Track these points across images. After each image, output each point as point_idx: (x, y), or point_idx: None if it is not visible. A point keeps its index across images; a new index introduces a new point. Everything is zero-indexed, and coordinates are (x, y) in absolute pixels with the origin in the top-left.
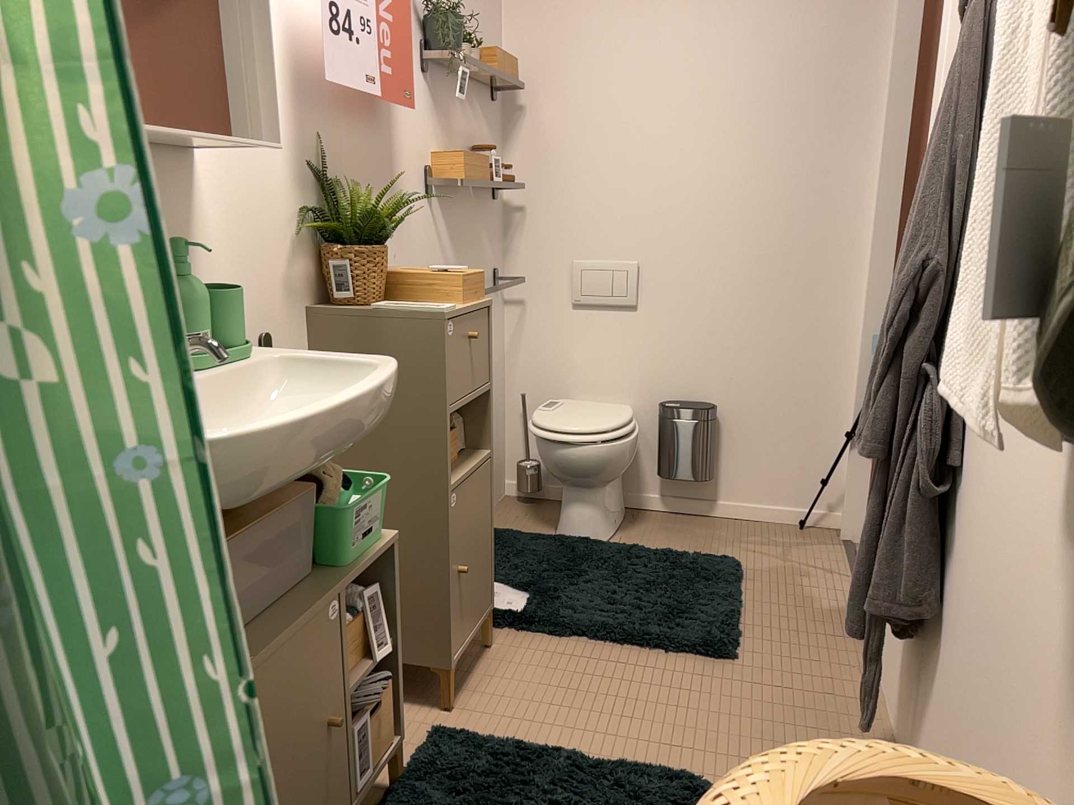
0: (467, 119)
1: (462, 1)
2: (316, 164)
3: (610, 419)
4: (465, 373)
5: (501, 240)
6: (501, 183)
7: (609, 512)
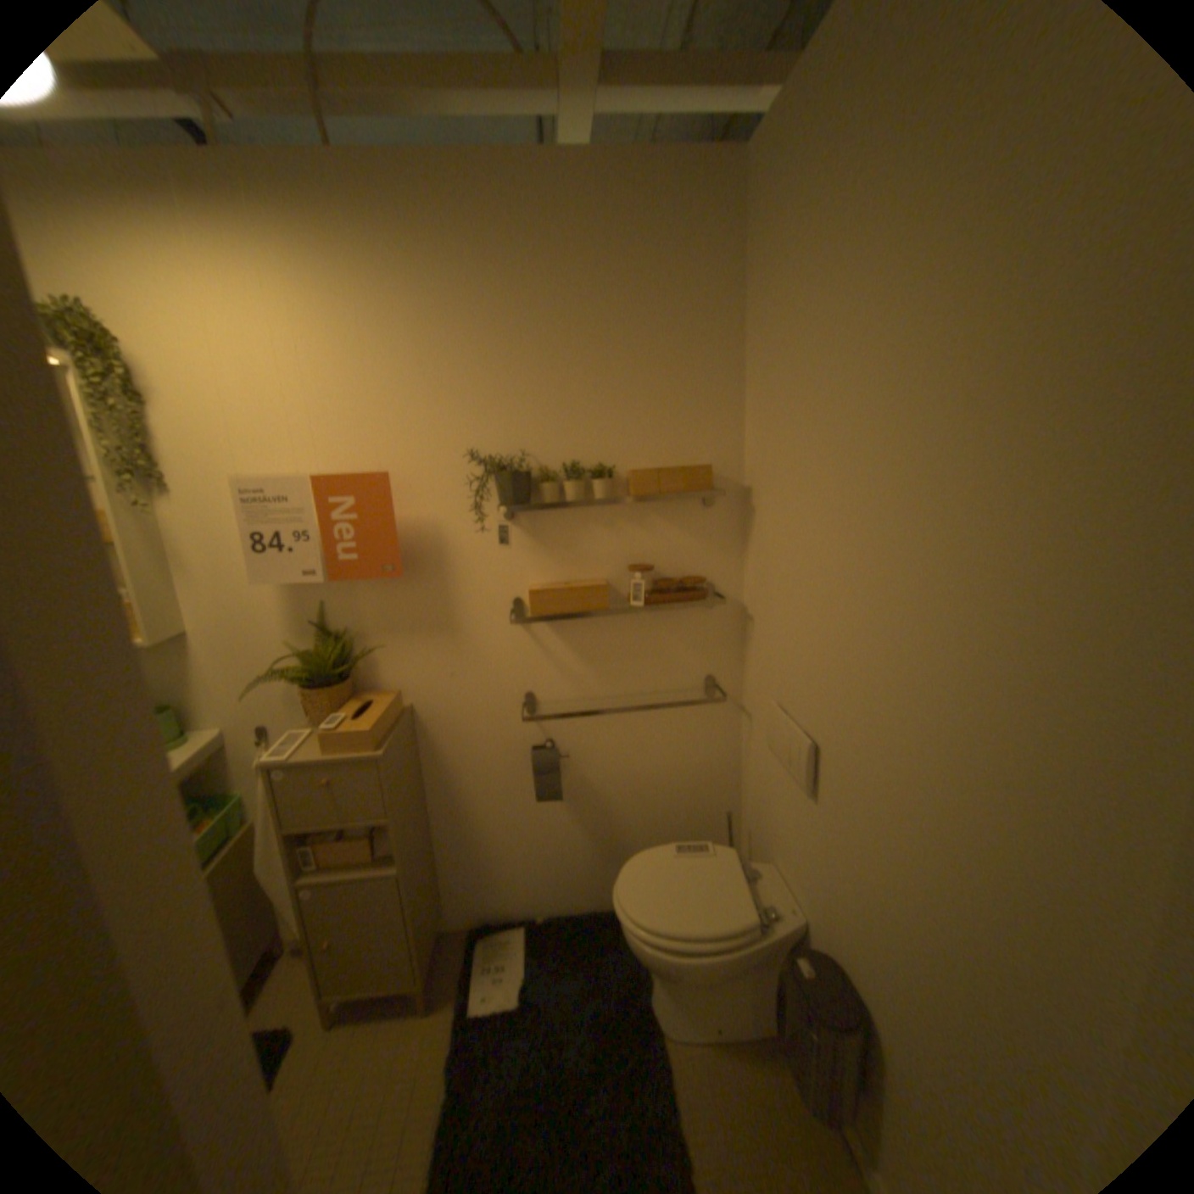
0: (622, 538)
1: (608, 423)
2: (317, 623)
3: (676, 919)
4: (316, 811)
5: (730, 647)
6: (641, 606)
7: (694, 1015)
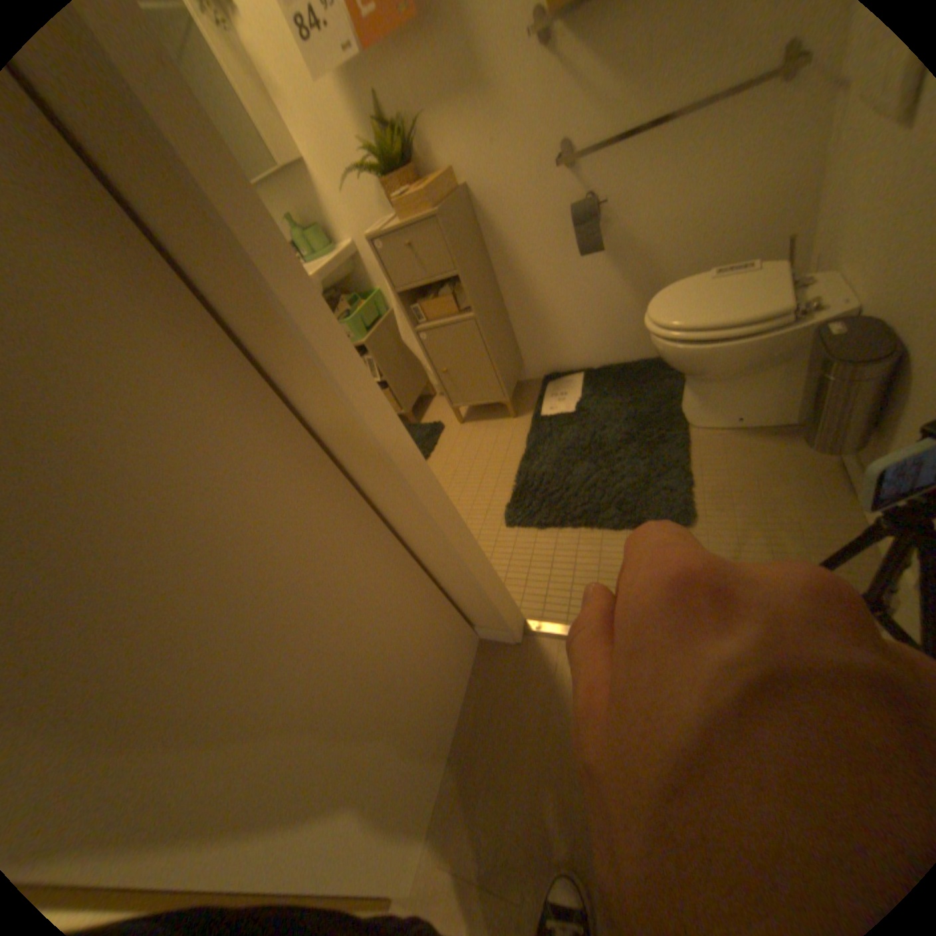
0: None
1: None
2: (374, 111)
3: (701, 313)
4: (409, 267)
5: None
6: None
7: (718, 403)
